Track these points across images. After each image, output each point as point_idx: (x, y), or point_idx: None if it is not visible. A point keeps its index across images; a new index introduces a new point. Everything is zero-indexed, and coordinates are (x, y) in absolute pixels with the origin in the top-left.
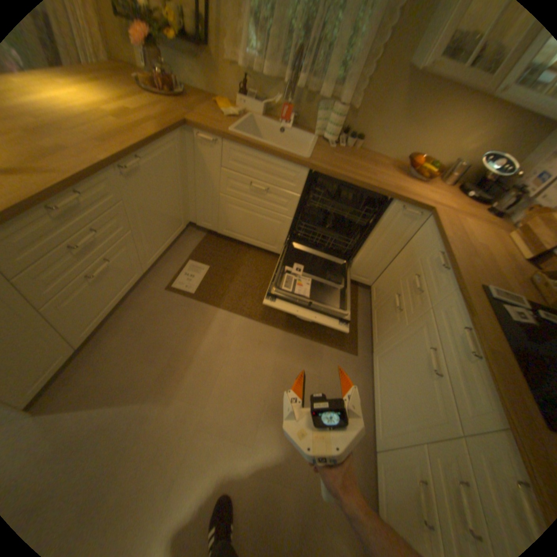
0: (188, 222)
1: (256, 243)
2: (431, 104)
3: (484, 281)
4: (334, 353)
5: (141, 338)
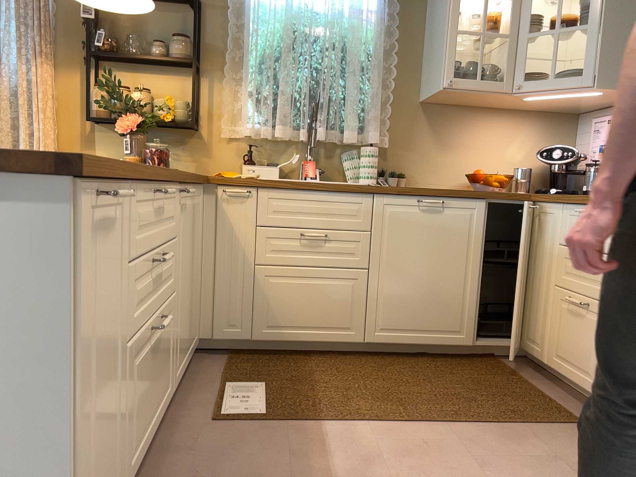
0: (198, 340)
1: (320, 337)
2: (457, 129)
3: None
4: (547, 430)
5: None
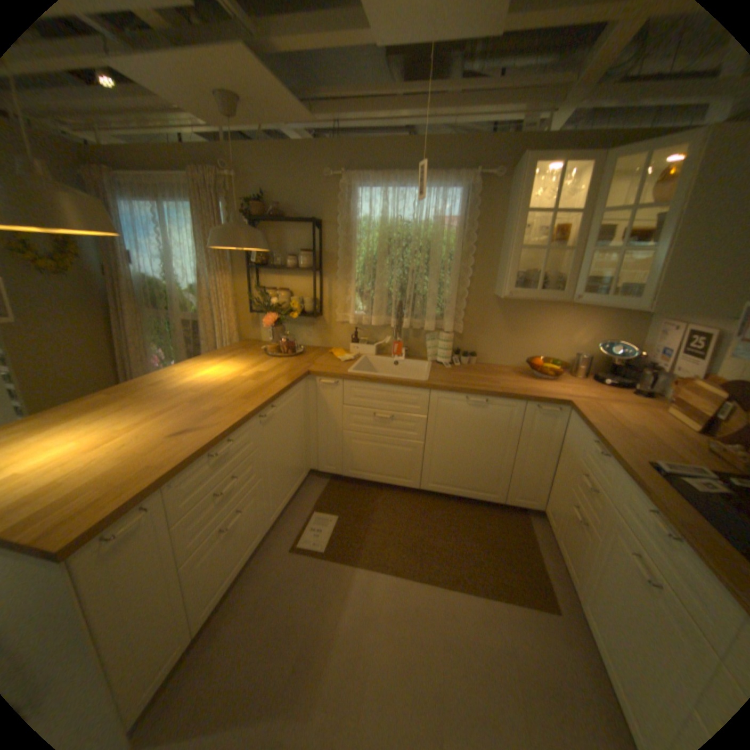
0: (309, 470)
1: (388, 481)
2: (527, 317)
3: (650, 459)
4: (525, 614)
5: (265, 621)
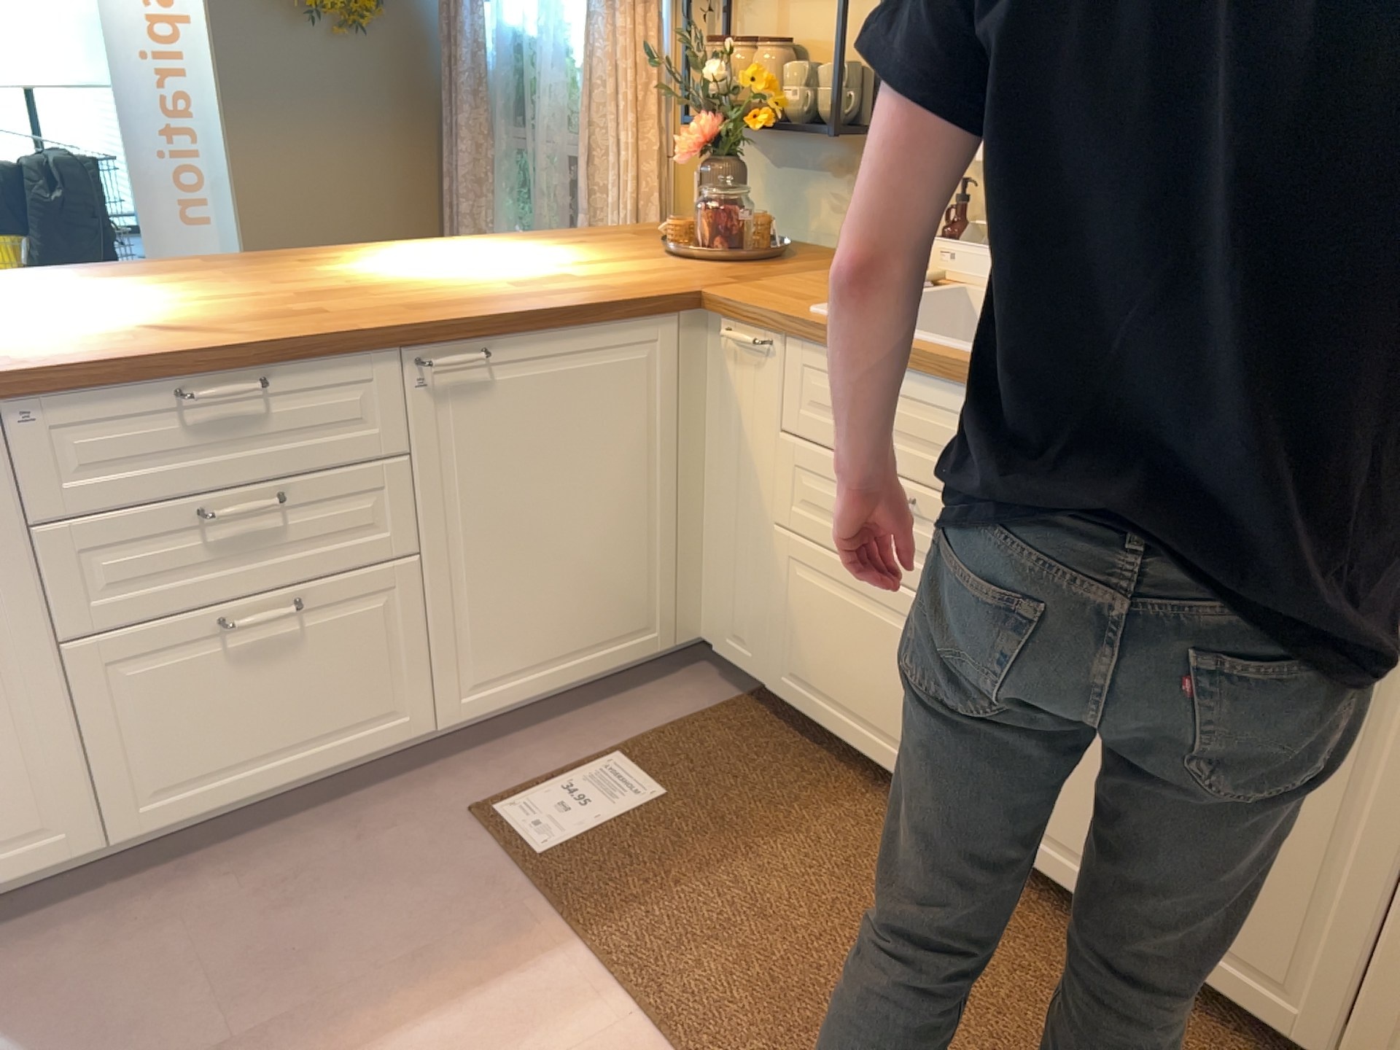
0: (689, 639)
1: (886, 756)
2: None
3: None
4: None
5: (278, 917)
